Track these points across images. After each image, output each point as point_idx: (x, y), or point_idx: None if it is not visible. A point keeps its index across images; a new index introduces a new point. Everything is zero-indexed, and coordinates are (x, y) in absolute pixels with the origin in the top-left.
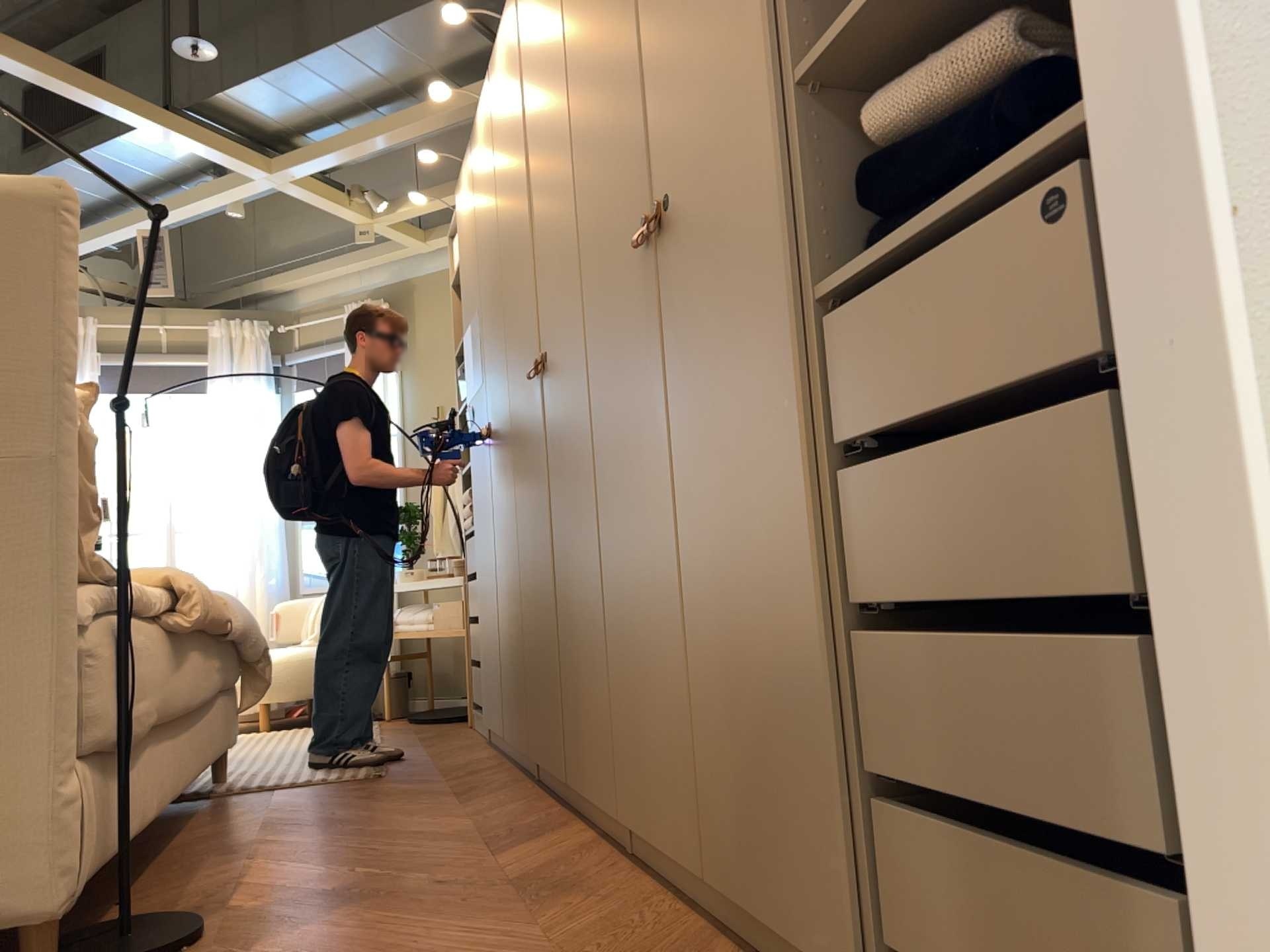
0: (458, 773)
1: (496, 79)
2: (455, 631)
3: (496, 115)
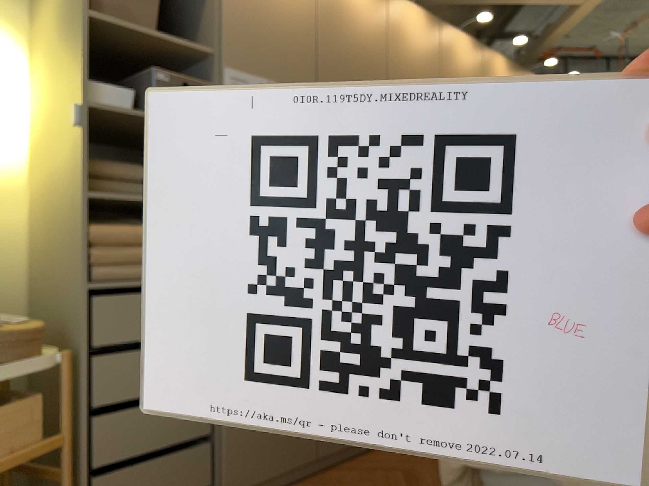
0: (367, 483)
1: (397, 9)
2: (18, 452)
3: (390, 25)
